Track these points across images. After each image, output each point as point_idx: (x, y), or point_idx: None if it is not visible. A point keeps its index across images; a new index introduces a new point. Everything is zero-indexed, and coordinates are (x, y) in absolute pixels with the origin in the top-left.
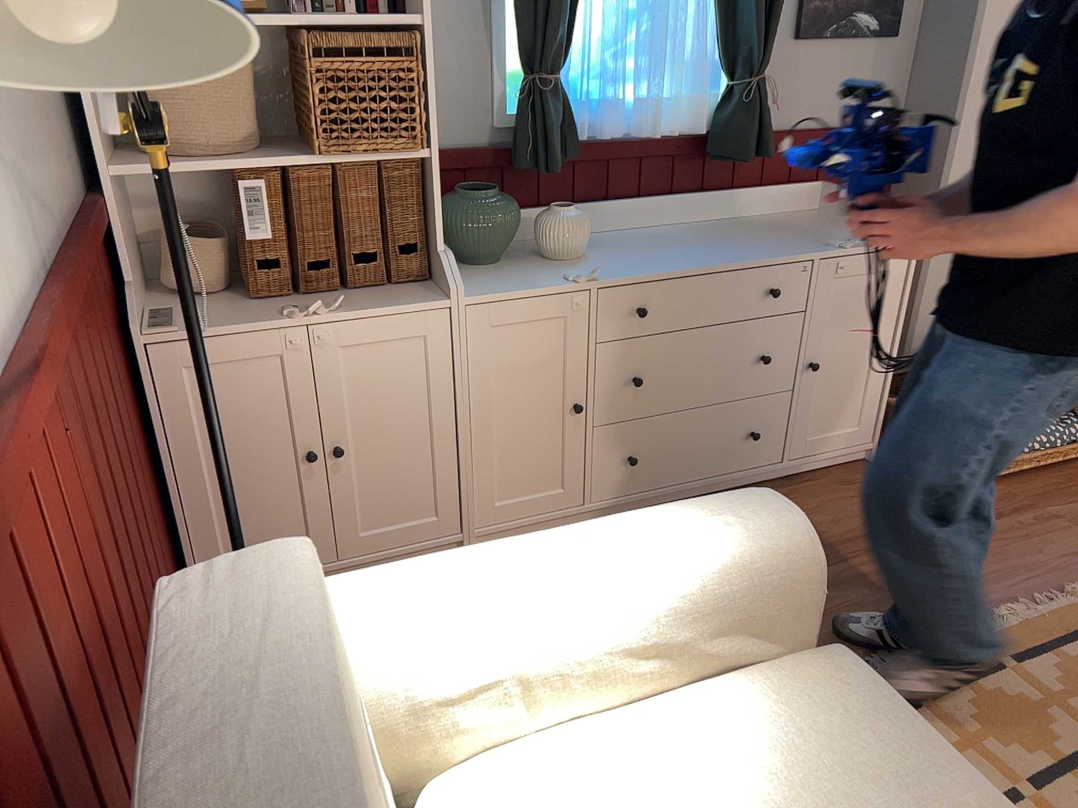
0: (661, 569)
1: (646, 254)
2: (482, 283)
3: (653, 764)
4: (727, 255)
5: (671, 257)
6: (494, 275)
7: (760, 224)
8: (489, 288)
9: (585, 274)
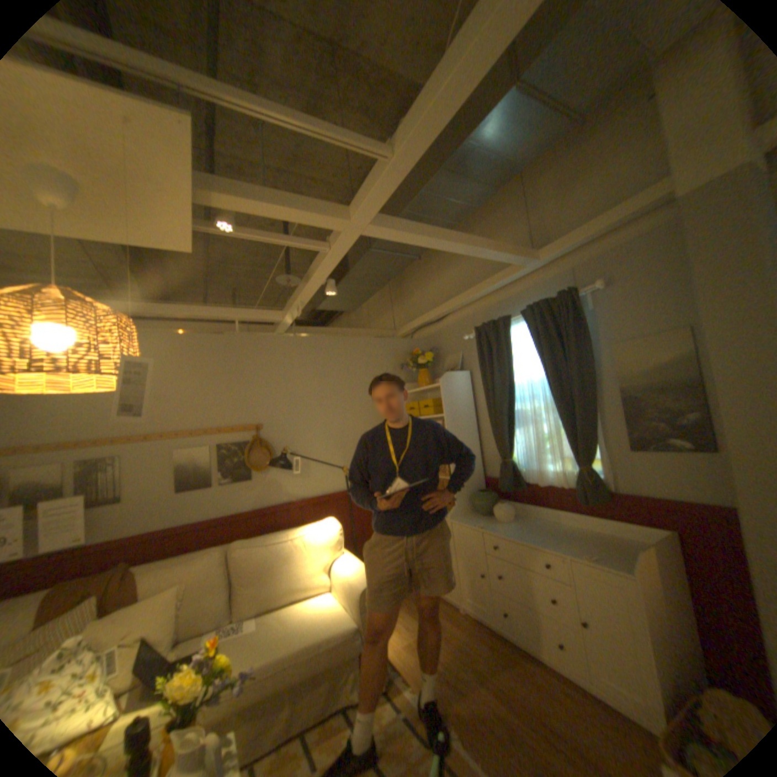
0: (348, 575)
1: (521, 530)
2: (465, 520)
3: (320, 605)
4: (538, 541)
5: (522, 534)
6: (474, 519)
7: (608, 541)
8: (460, 521)
9: (484, 527)
